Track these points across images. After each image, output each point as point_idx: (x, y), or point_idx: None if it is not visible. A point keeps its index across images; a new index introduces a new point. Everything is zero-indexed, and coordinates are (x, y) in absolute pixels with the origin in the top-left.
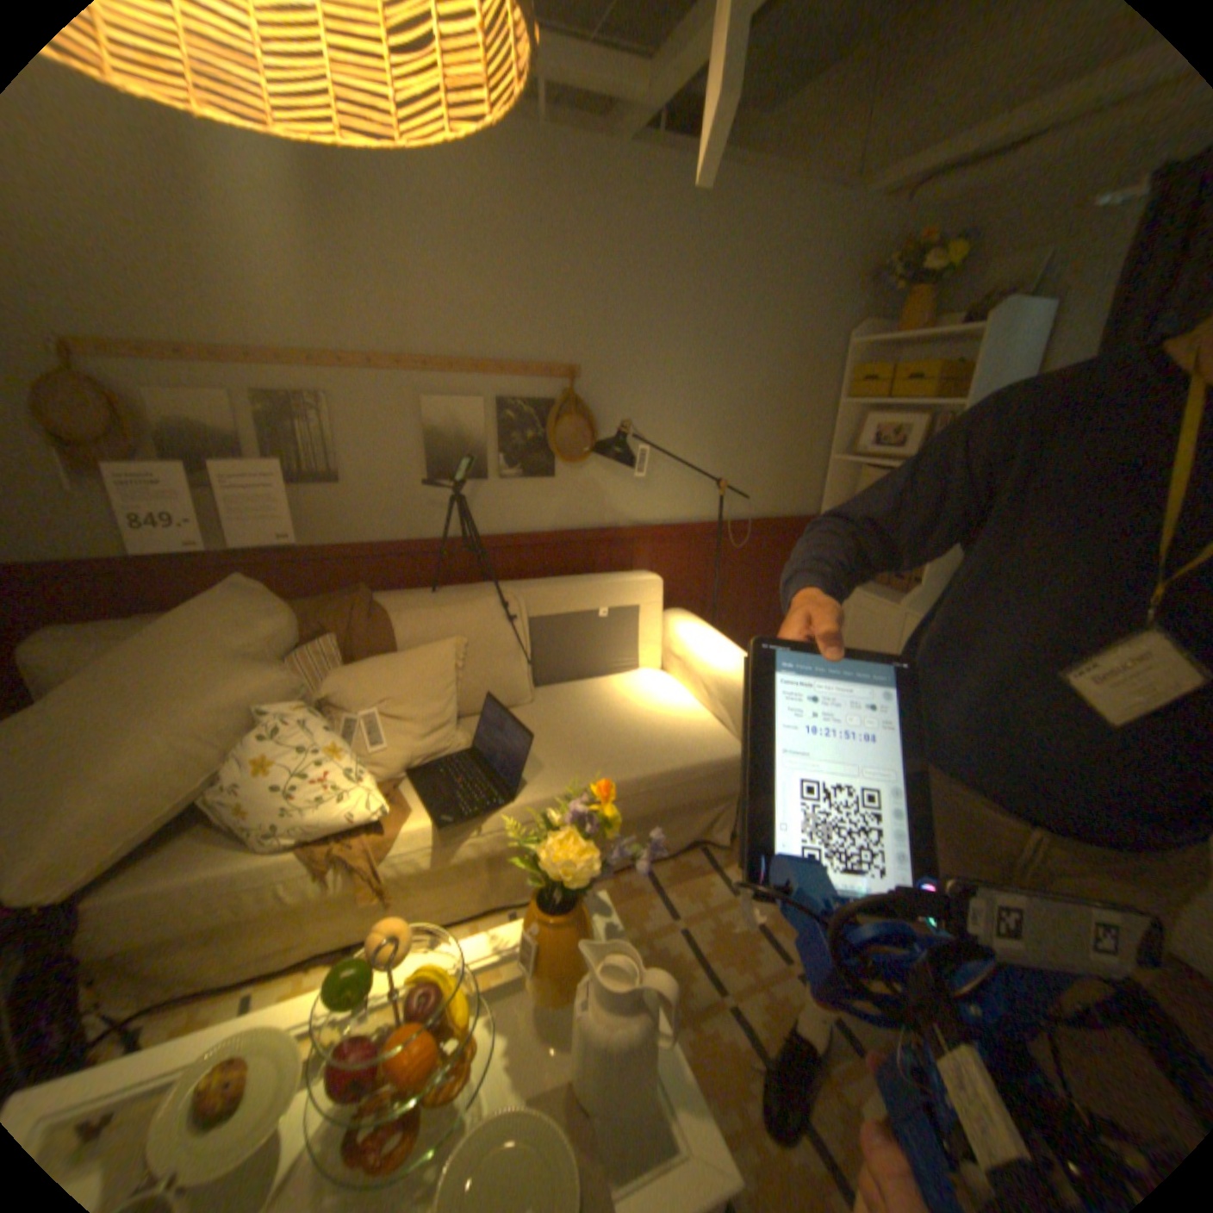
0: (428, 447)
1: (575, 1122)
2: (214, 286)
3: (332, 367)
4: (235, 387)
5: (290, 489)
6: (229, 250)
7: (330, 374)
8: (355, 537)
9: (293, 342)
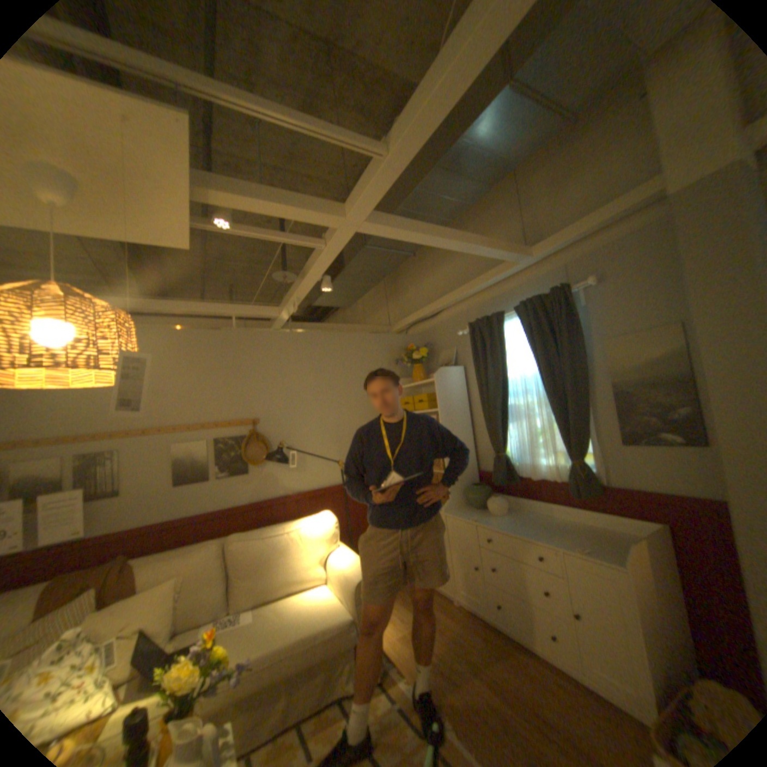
0: (173, 470)
1: None
2: (63, 412)
3: (121, 439)
4: (64, 456)
5: (86, 505)
6: (75, 396)
7: (120, 442)
8: (123, 528)
9: (102, 430)
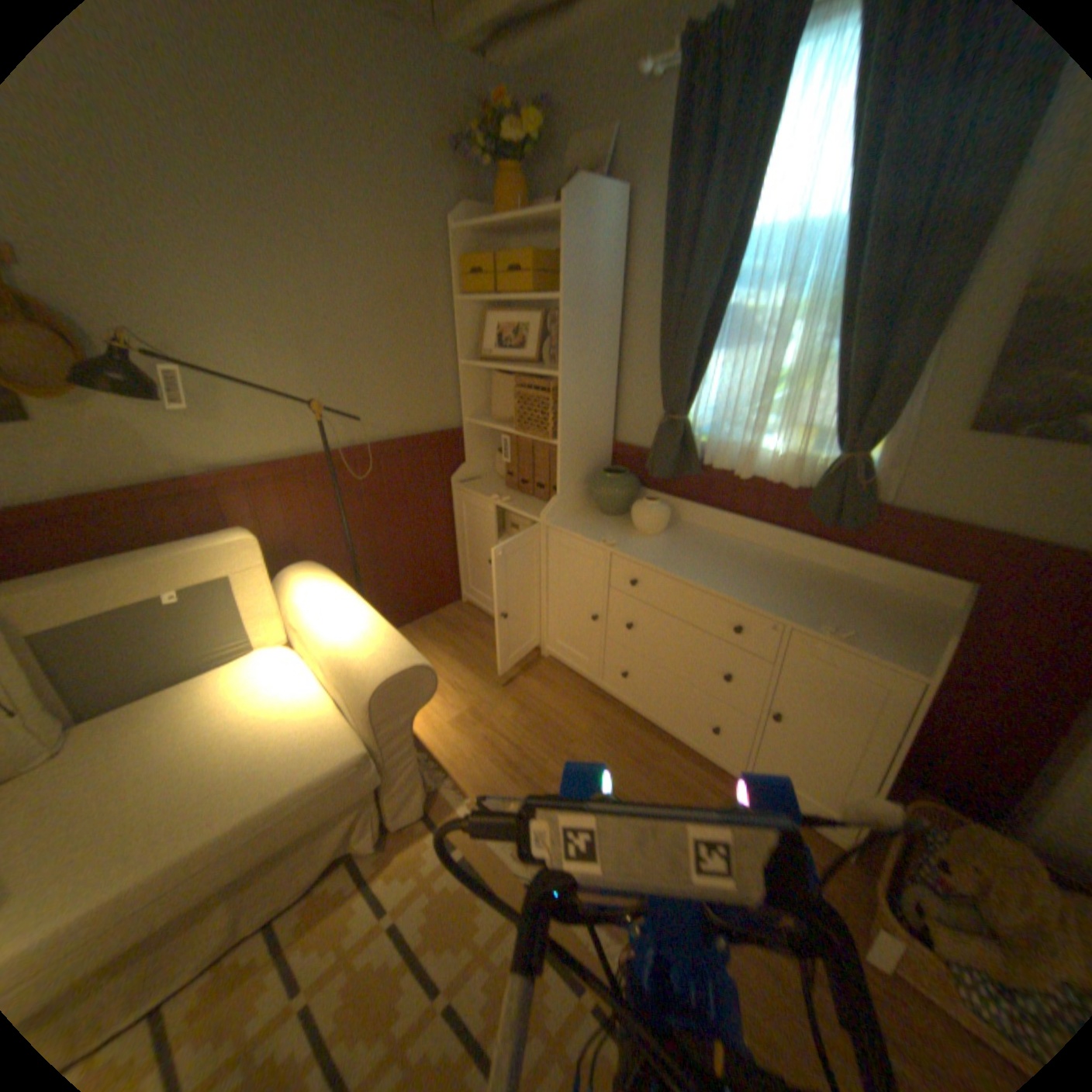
0: None
1: None
2: None
3: None
4: None
5: None
6: None
7: None
8: None
9: None
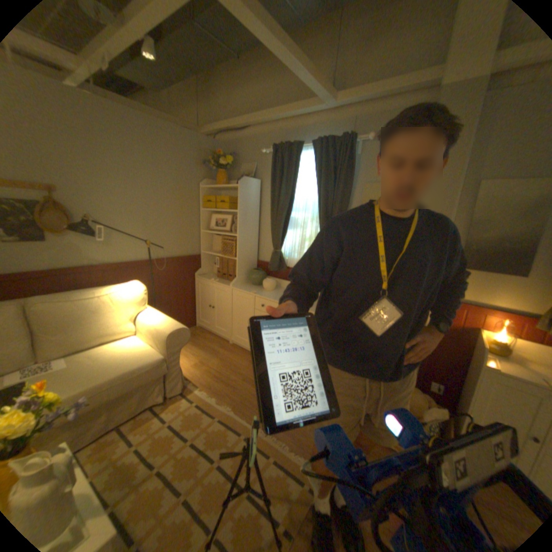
0: None
1: None
2: None
3: None
4: None
5: None
6: None
7: None
8: None
9: None
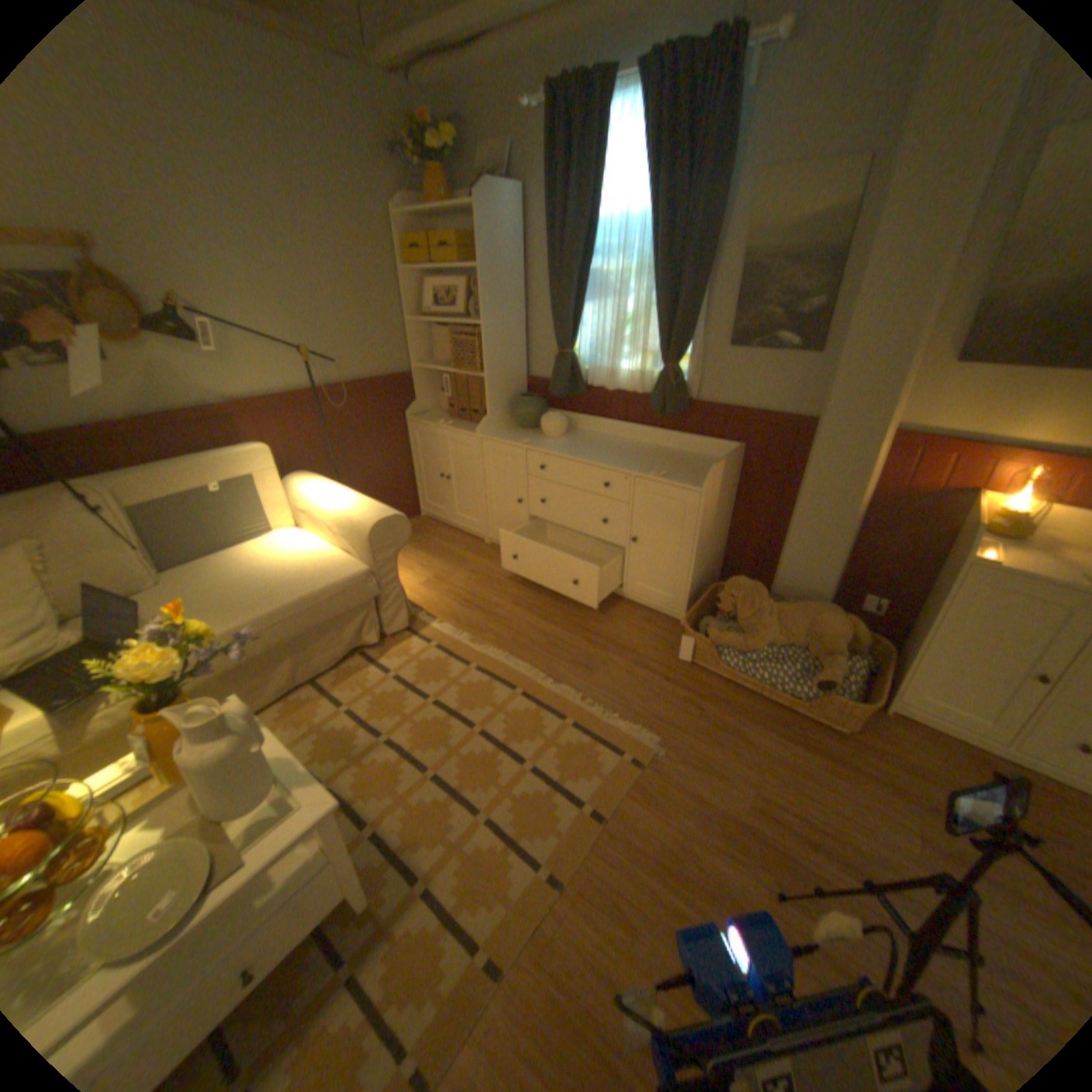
0: None
1: (205, 832)
2: None
3: None
4: None
5: None
6: None
7: None
8: None
9: None
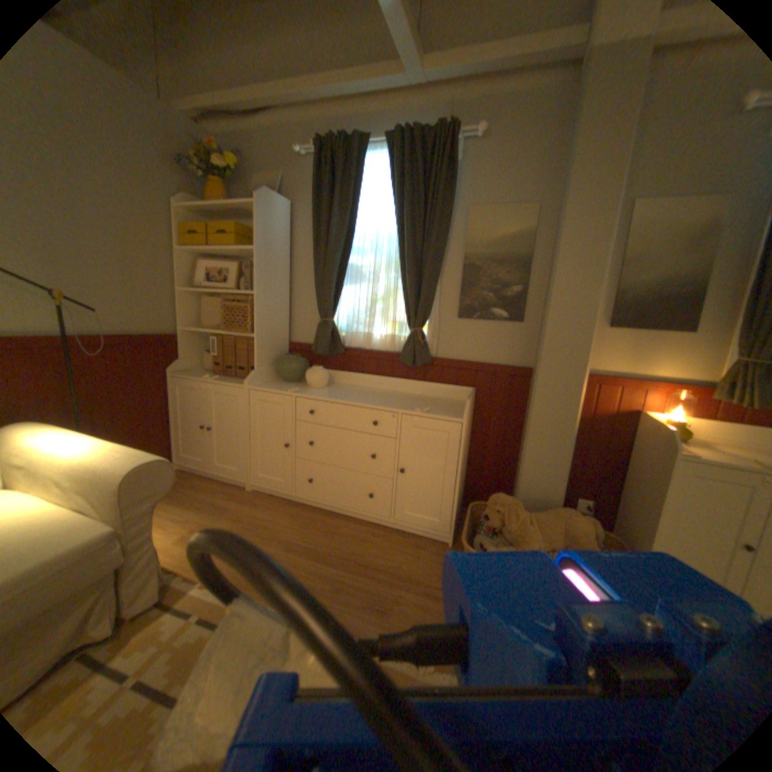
0: None
1: None
2: None
3: None
4: None
5: None
6: None
7: None
8: None
9: None
